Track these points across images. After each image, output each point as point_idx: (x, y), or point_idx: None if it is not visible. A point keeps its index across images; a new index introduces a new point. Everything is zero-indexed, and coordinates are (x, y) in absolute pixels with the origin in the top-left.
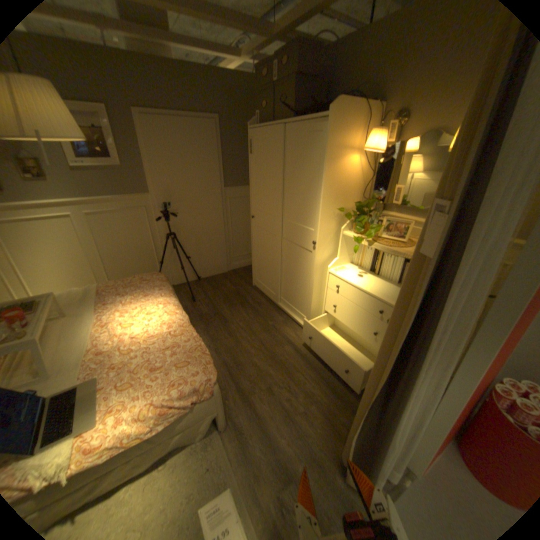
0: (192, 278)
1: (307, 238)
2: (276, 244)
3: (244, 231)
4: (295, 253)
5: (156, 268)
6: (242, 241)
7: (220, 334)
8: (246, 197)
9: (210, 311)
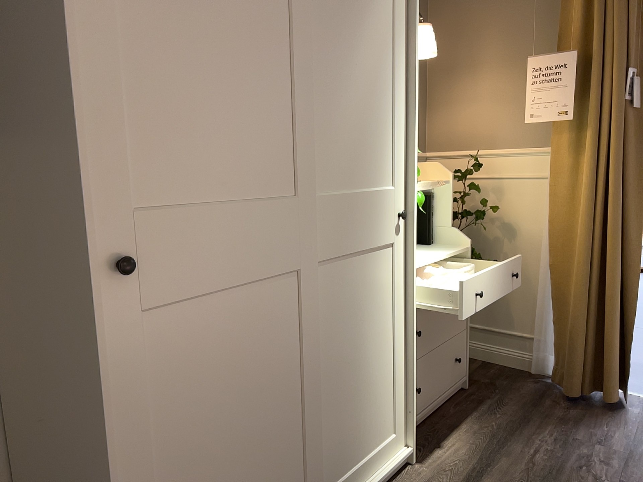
0: None
1: (379, 218)
2: (303, 298)
3: None
4: (353, 279)
5: None
6: None
7: None
8: None
9: None
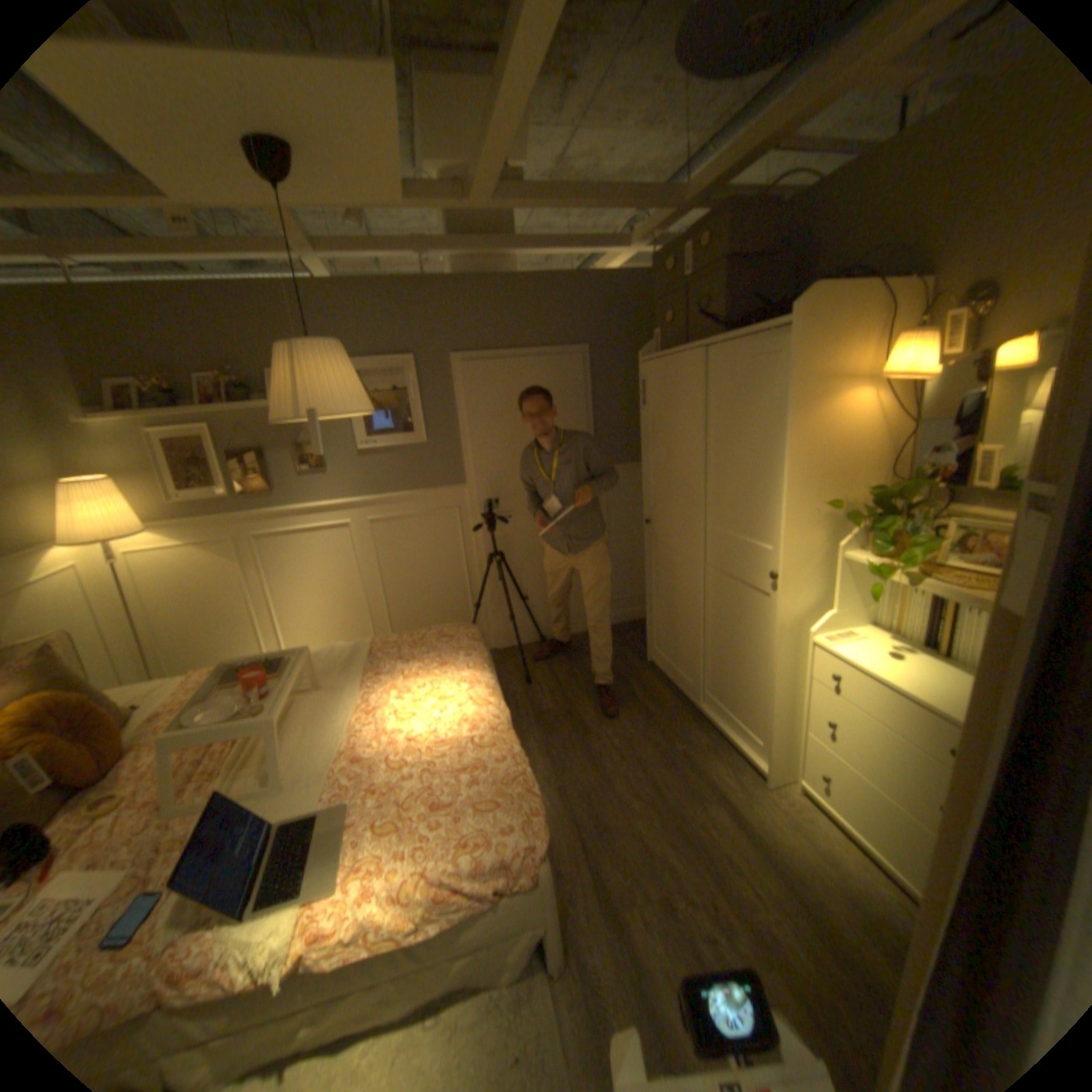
0: (530, 638)
1: (758, 566)
2: (693, 577)
3: (633, 549)
4: (733, 596)
5: (469, 615)
6: (629, 568)
7: (572, 758)
8: (637, 483)
9: (557, 707)
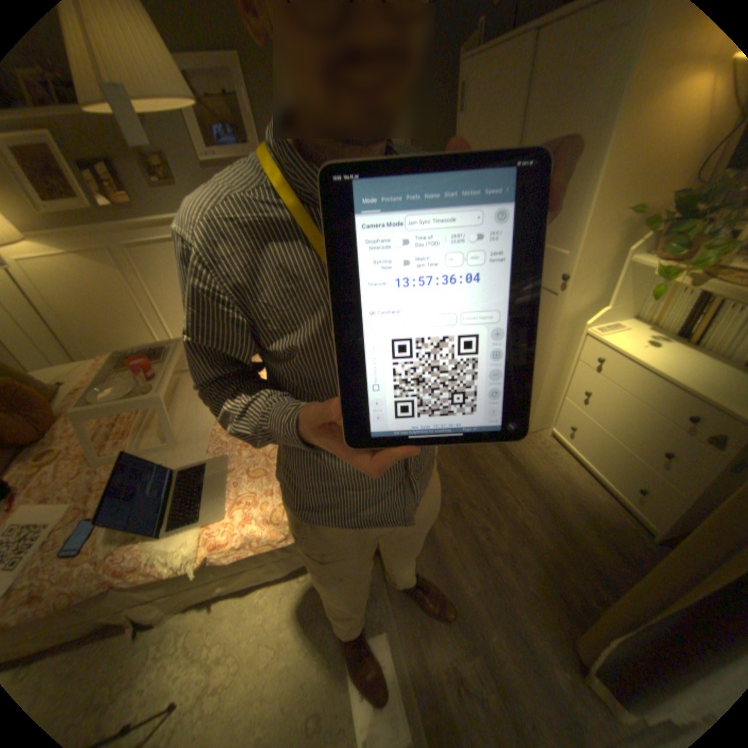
0: None
1: (551, 269)
2: None
3: None
4: None
5: None
6: None
7: None
8: None
9: None
